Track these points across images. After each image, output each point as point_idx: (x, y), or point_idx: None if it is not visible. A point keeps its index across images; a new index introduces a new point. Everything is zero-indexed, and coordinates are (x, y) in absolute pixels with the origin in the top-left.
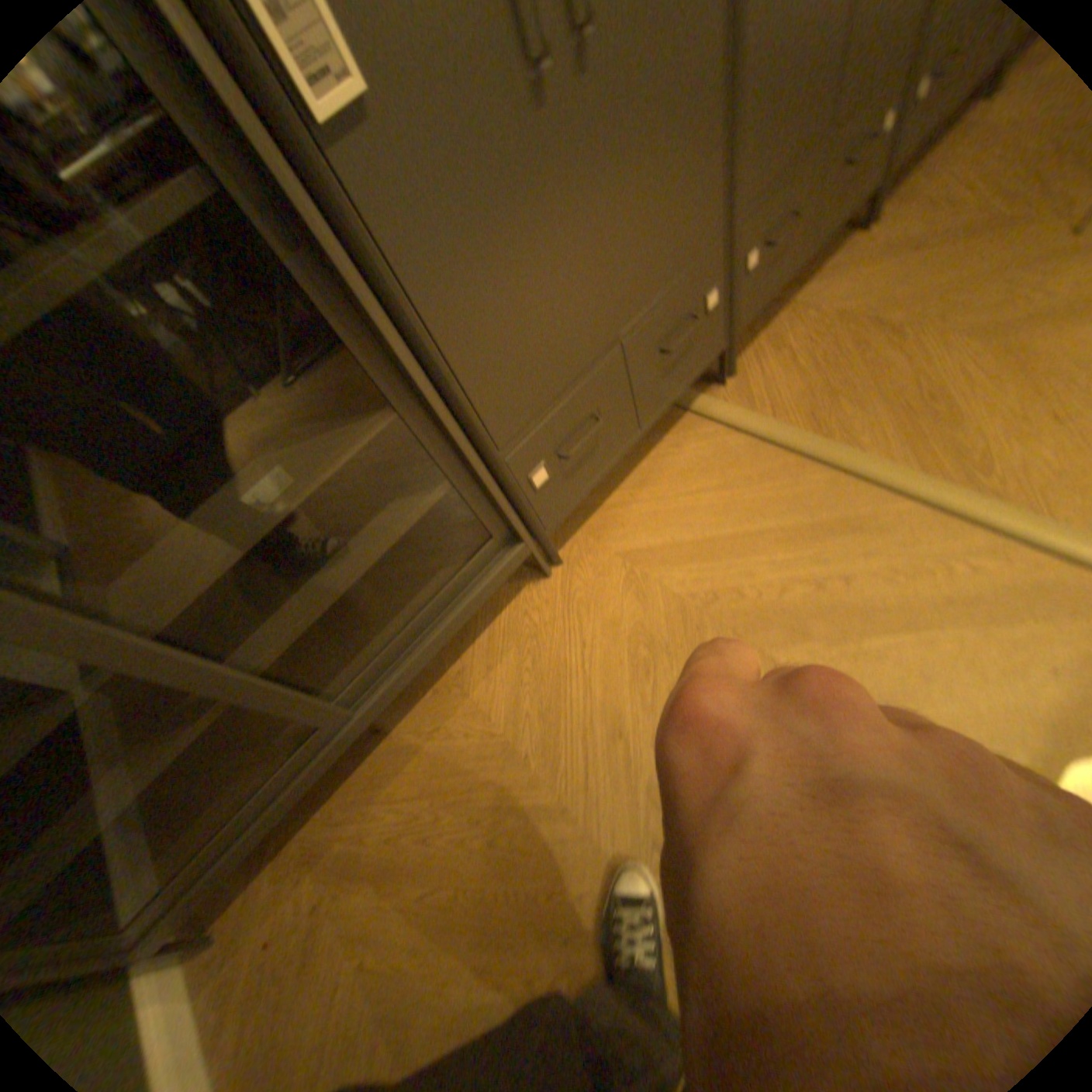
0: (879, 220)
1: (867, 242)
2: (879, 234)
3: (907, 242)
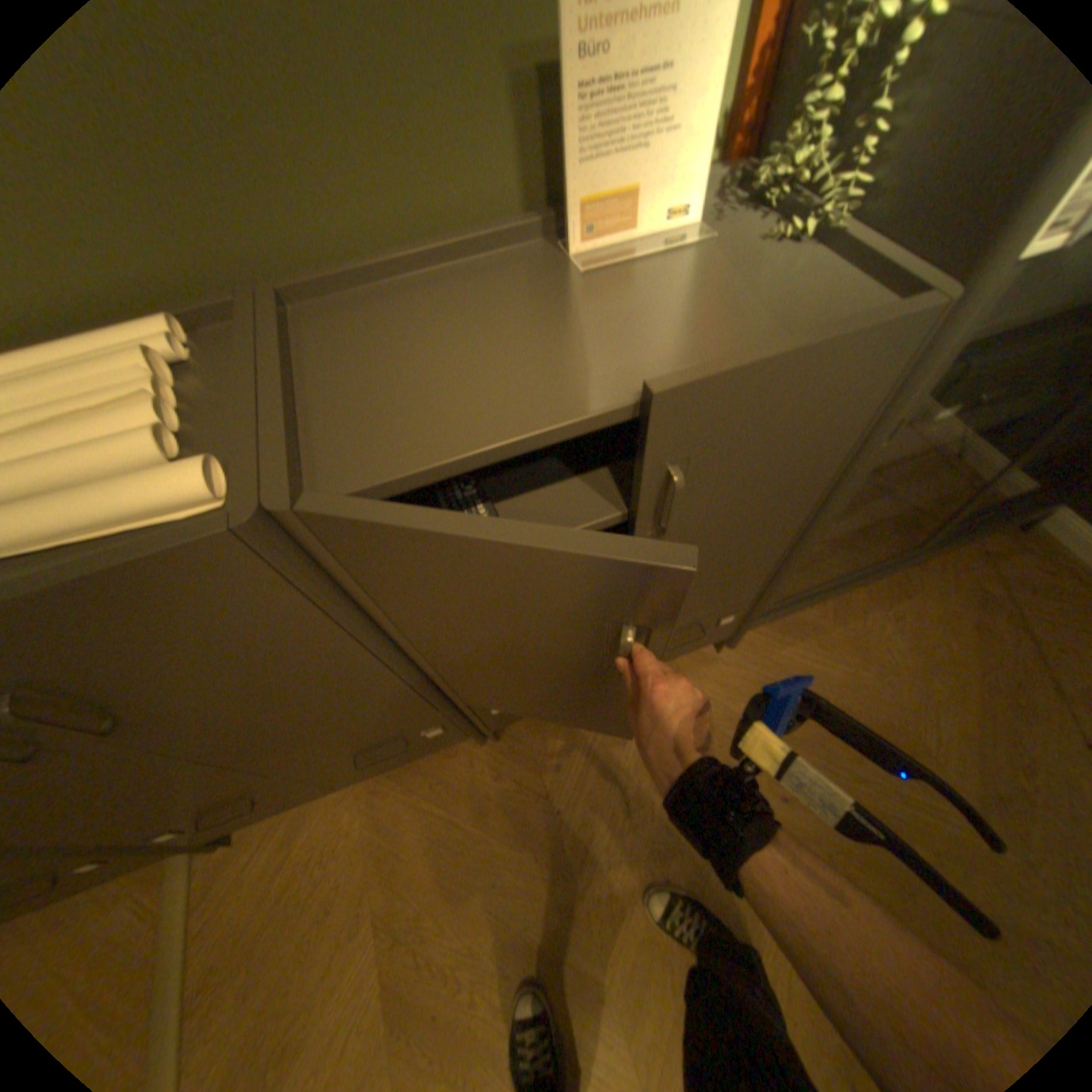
0: (492, 742)
1: (461, 763)
2: (478, 760)
3: (479, 798)
